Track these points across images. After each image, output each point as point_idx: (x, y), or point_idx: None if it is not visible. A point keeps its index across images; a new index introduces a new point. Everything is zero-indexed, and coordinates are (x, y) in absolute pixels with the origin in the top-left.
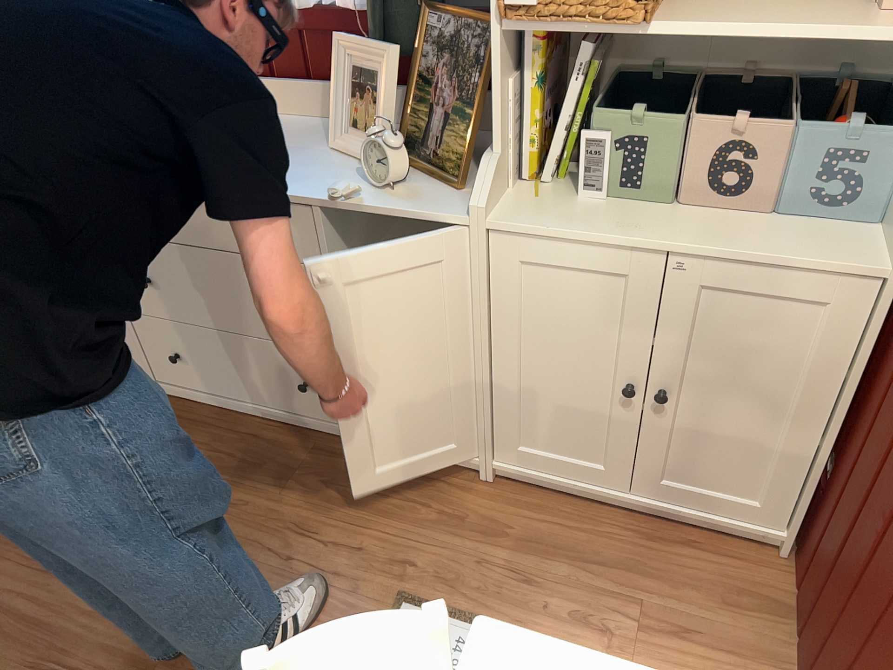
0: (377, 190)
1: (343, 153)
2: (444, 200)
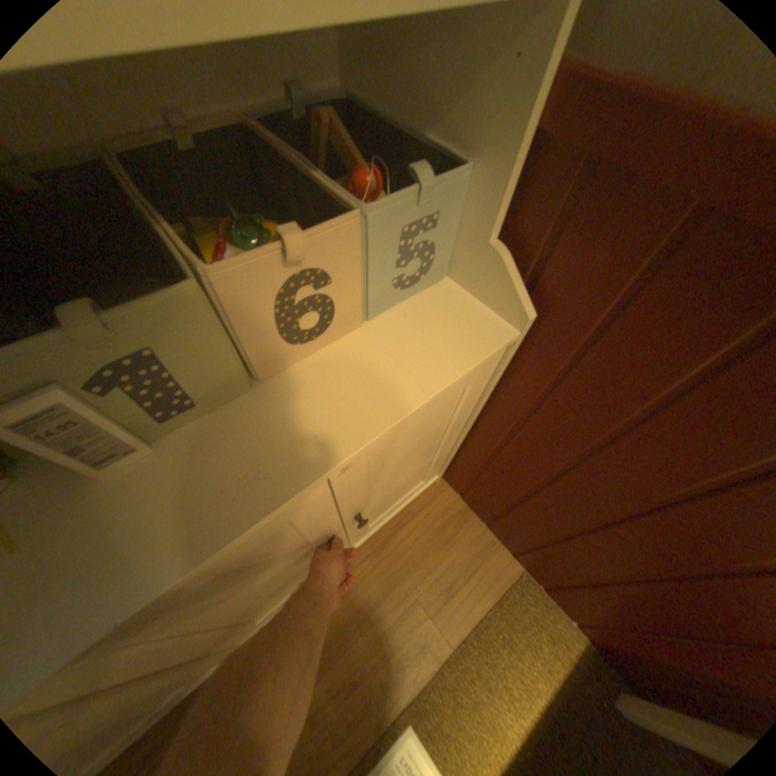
0: None
1: None
2: None
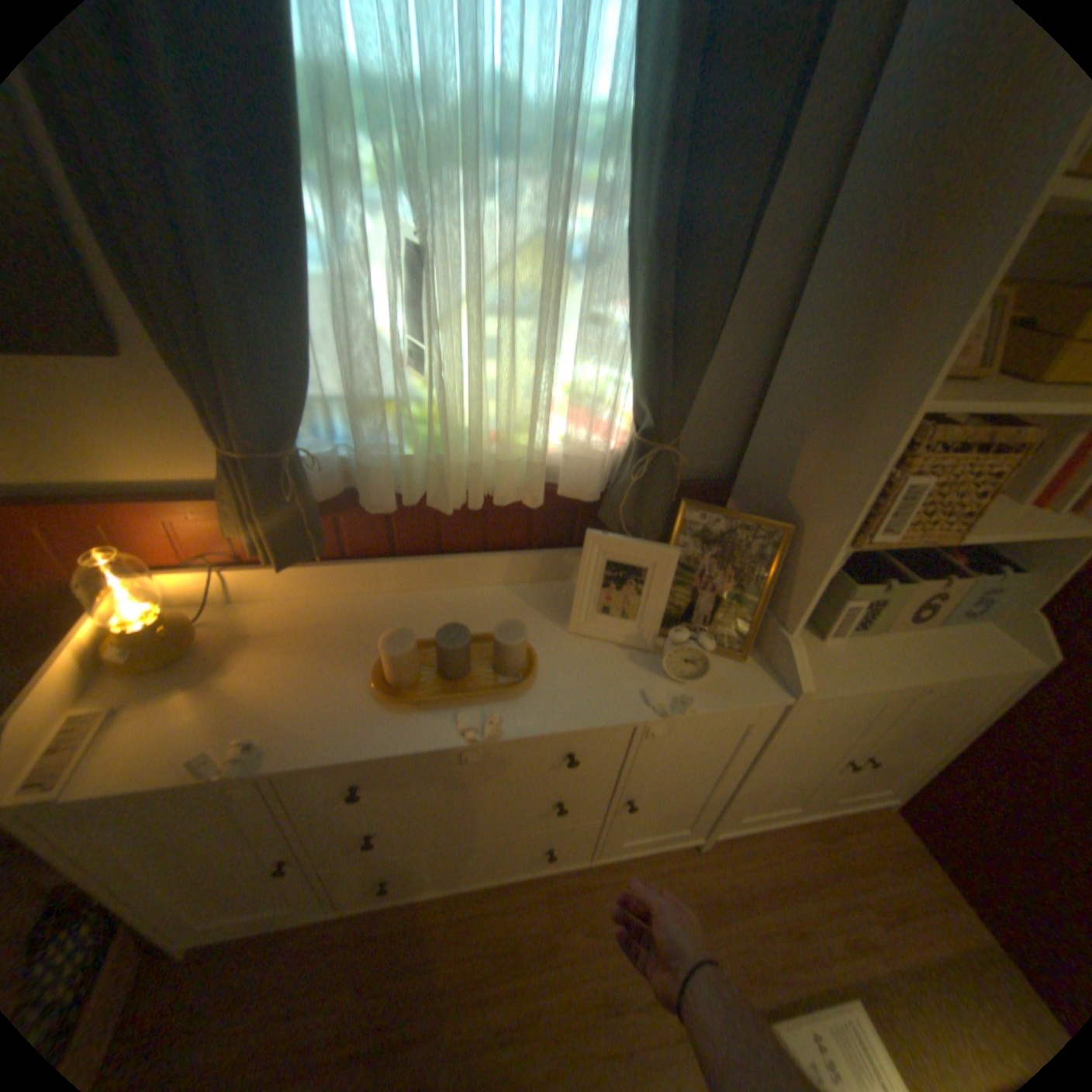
0: (689, 690)
1: (589, 637)
2: (749, 684)
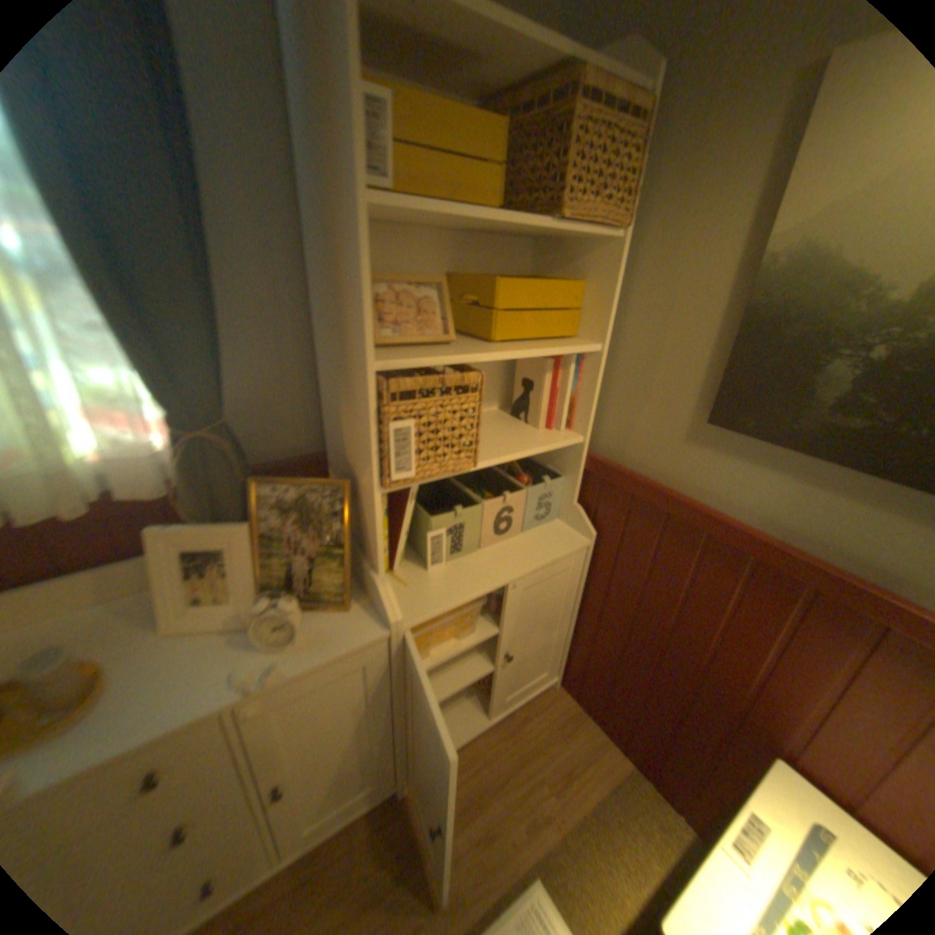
0: (282, 658)
1: (184, 636)
2: (349, 632)
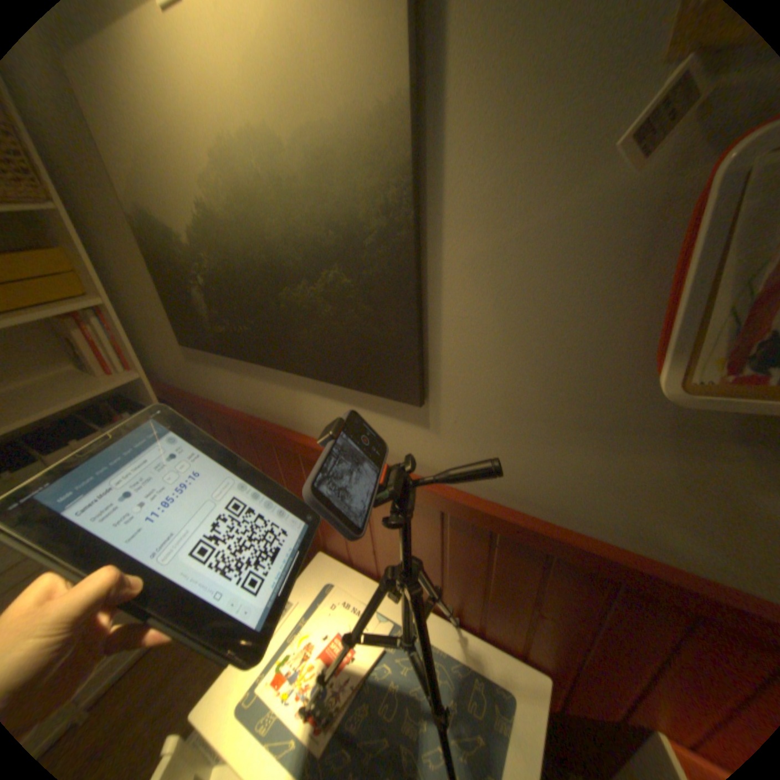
0: None
1: None
2: None
